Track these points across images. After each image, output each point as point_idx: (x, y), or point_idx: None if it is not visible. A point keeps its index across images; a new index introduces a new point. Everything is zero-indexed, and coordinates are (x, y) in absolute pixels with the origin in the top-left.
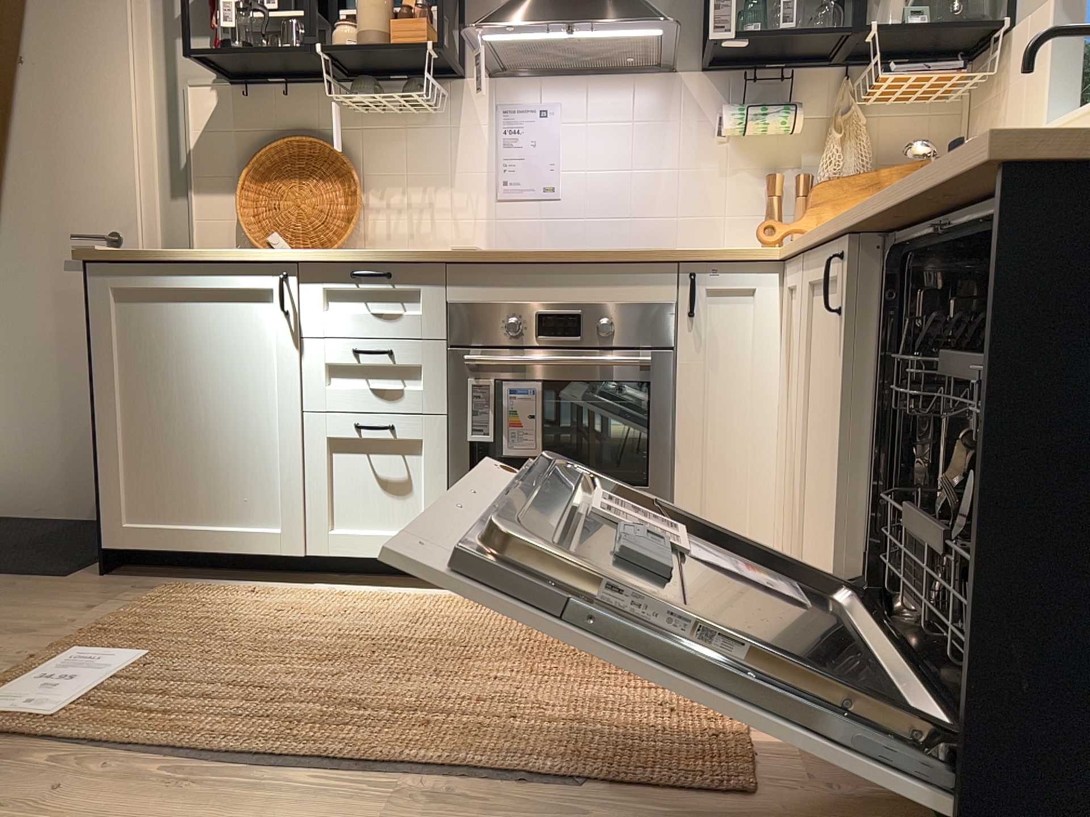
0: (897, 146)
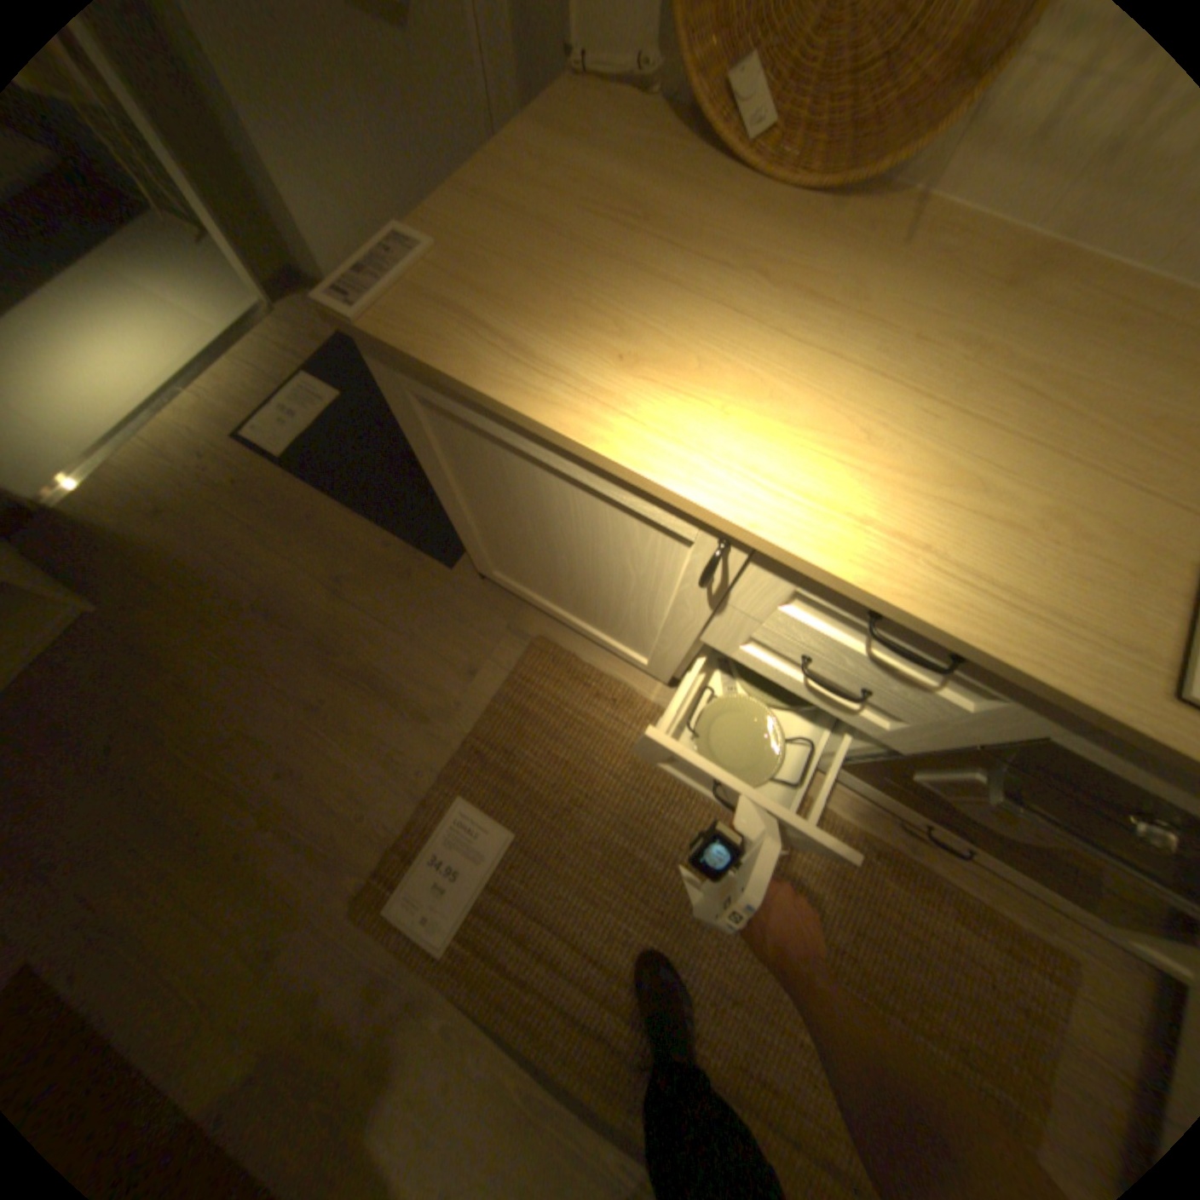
0: None
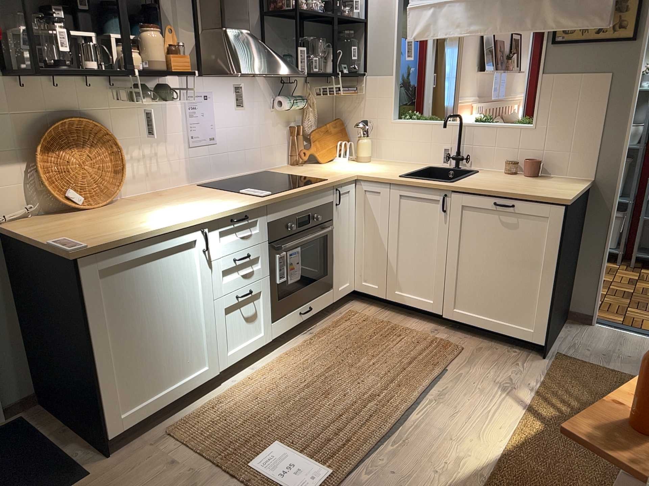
0: (320, 110)
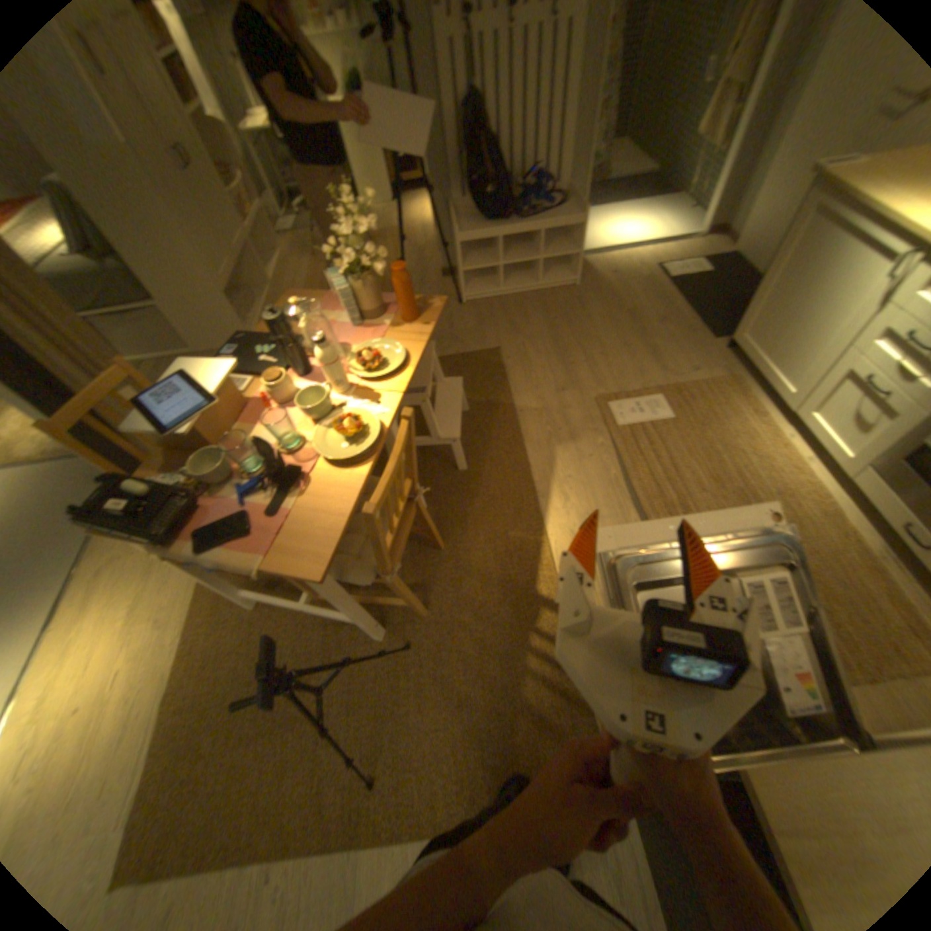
0: None
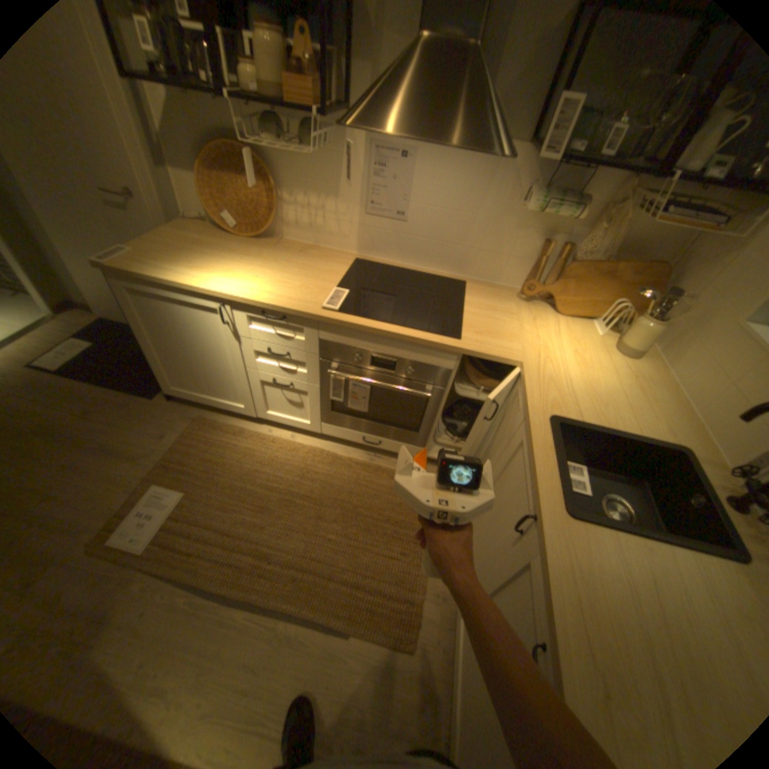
0: (646, 234)
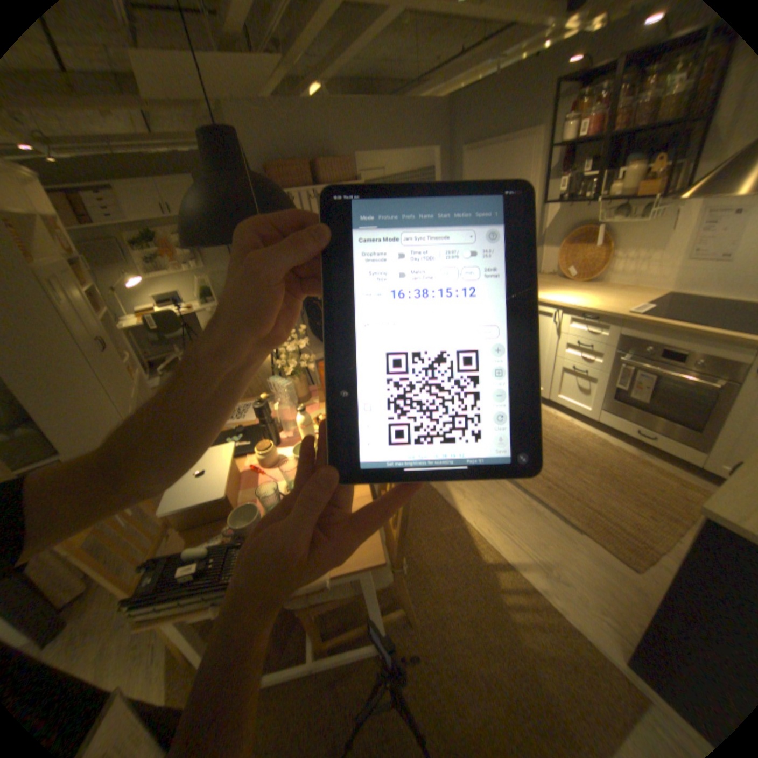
0: None
